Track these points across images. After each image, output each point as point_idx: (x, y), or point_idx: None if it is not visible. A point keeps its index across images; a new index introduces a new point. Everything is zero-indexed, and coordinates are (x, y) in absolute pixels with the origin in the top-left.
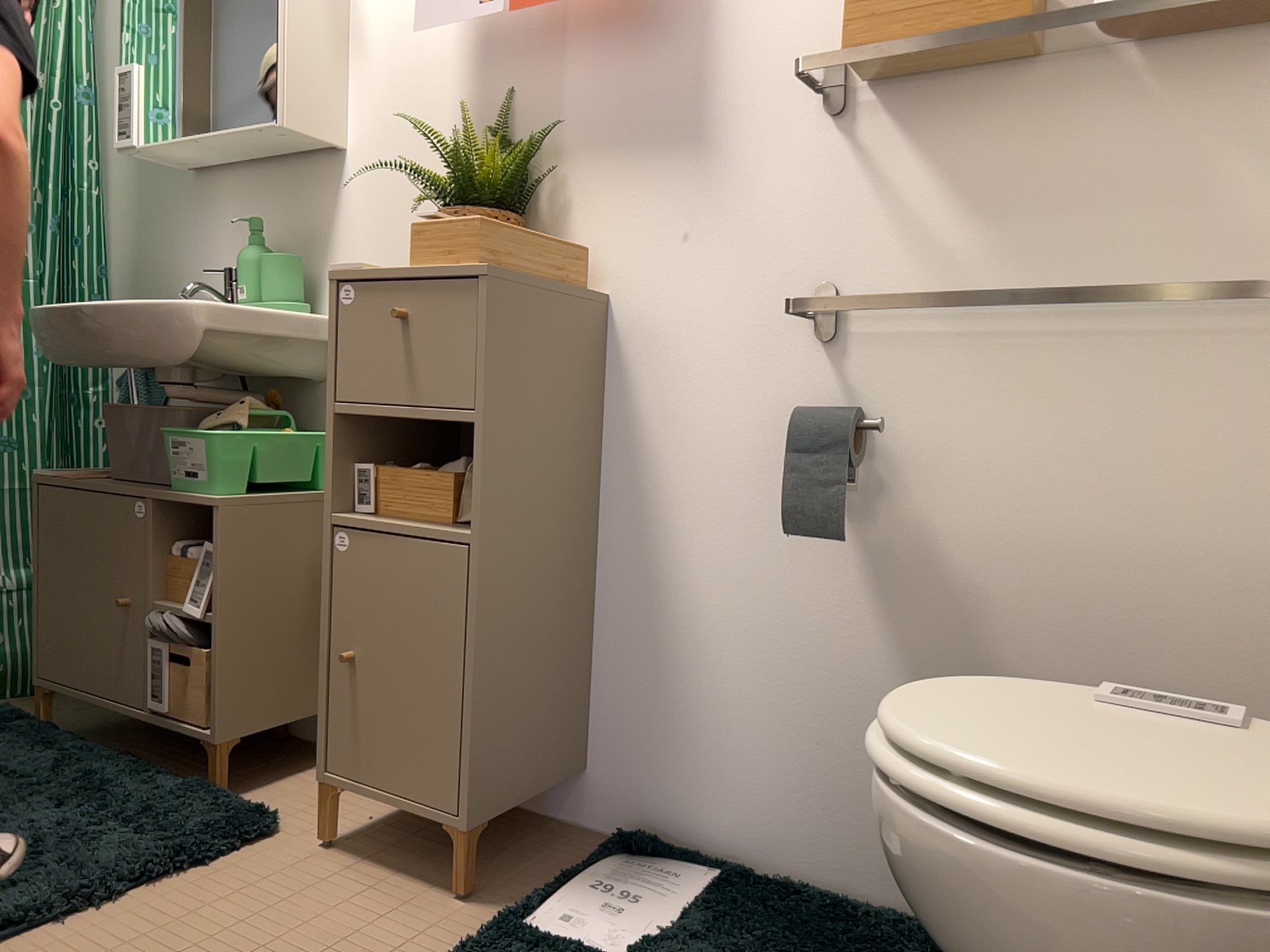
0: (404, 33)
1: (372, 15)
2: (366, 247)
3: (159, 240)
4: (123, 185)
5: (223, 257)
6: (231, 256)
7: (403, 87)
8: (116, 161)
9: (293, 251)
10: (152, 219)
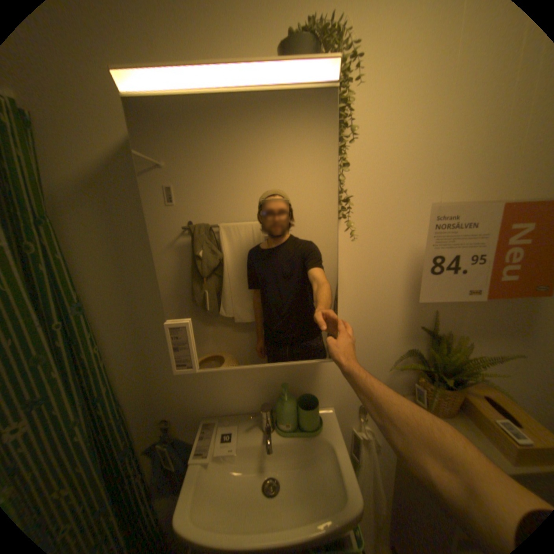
0: (366, 278)
1: (341, 265)
2: (341, 377)
3: (164, 379)
4: (116, 350)
5: (228, 385)
6: (234, 385)
7: (365, 304)
8: (103, 336)
9: (286, 381)
10: (154, 368)
